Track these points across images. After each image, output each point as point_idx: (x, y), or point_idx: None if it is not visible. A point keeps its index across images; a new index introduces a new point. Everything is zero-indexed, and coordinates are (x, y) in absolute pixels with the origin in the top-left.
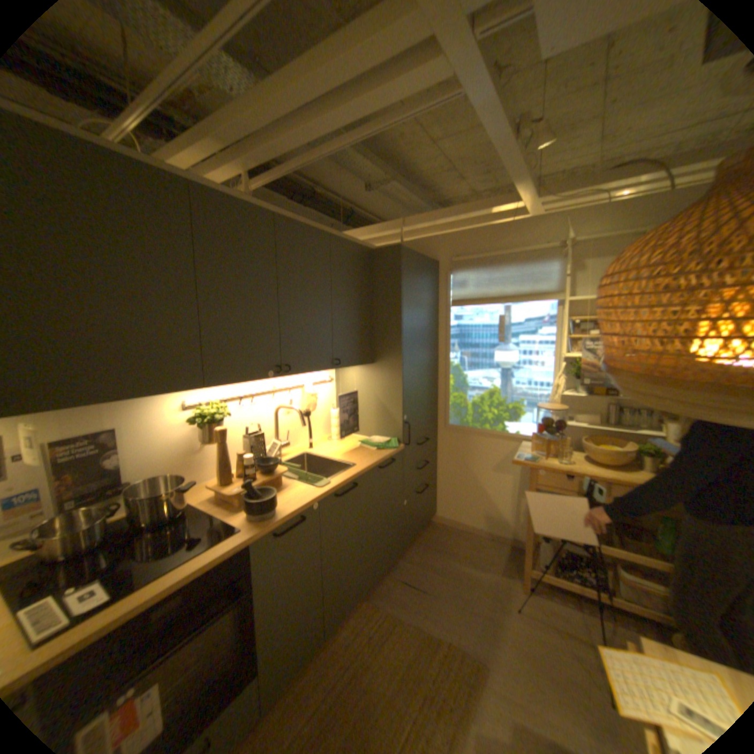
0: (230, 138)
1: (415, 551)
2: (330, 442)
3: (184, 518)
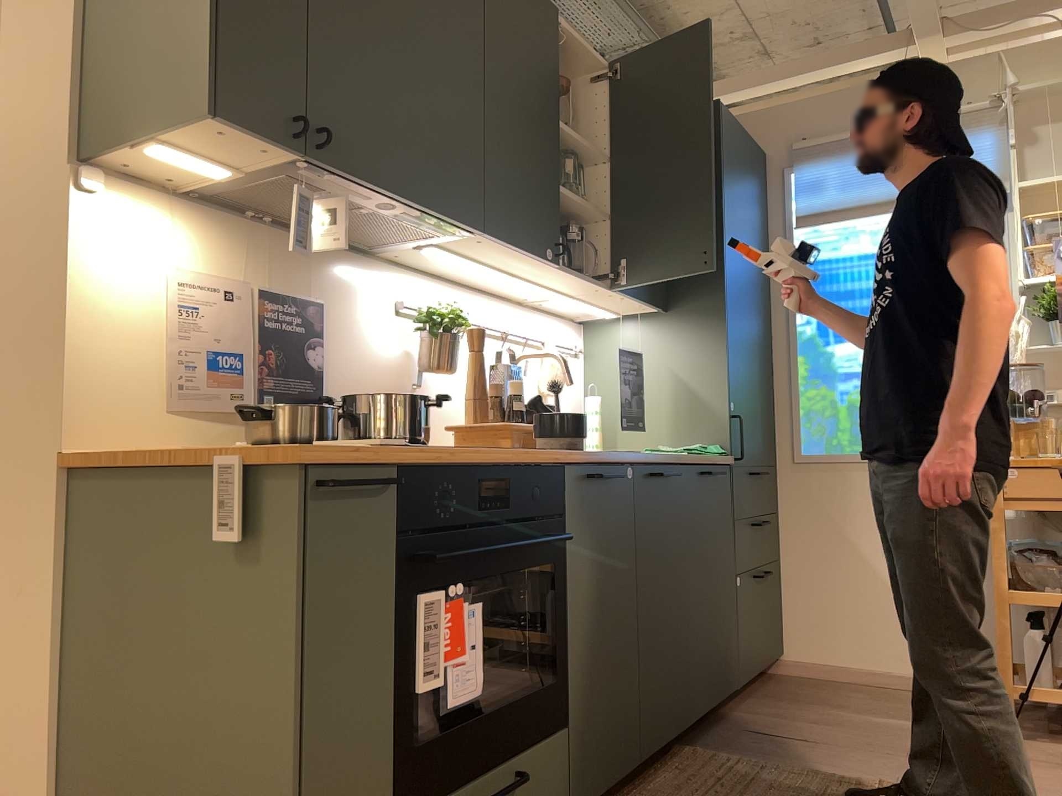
0: None
1: (758, 701)
2: None
3: None
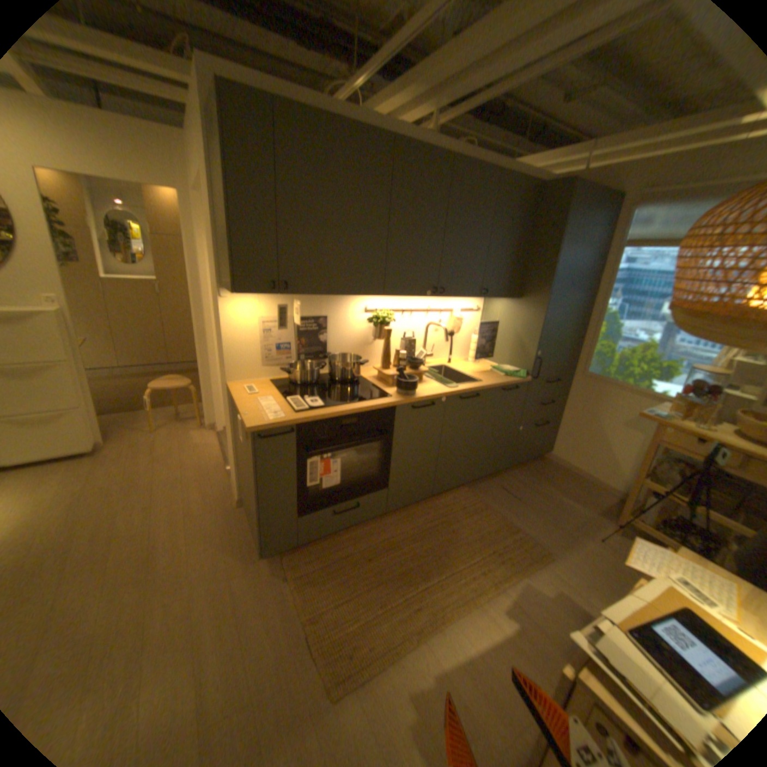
0: (428, 84)
1: (521, 472)
2: (465, 362)
3: (358, 382)
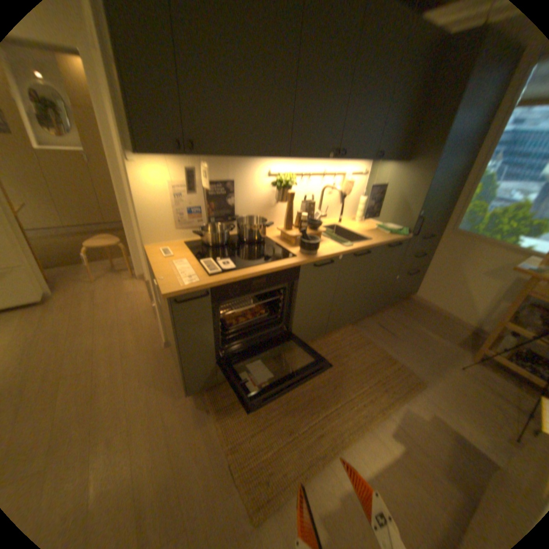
0: None
1: (393, 310)
2: (353, 221)
3: (264, 241)
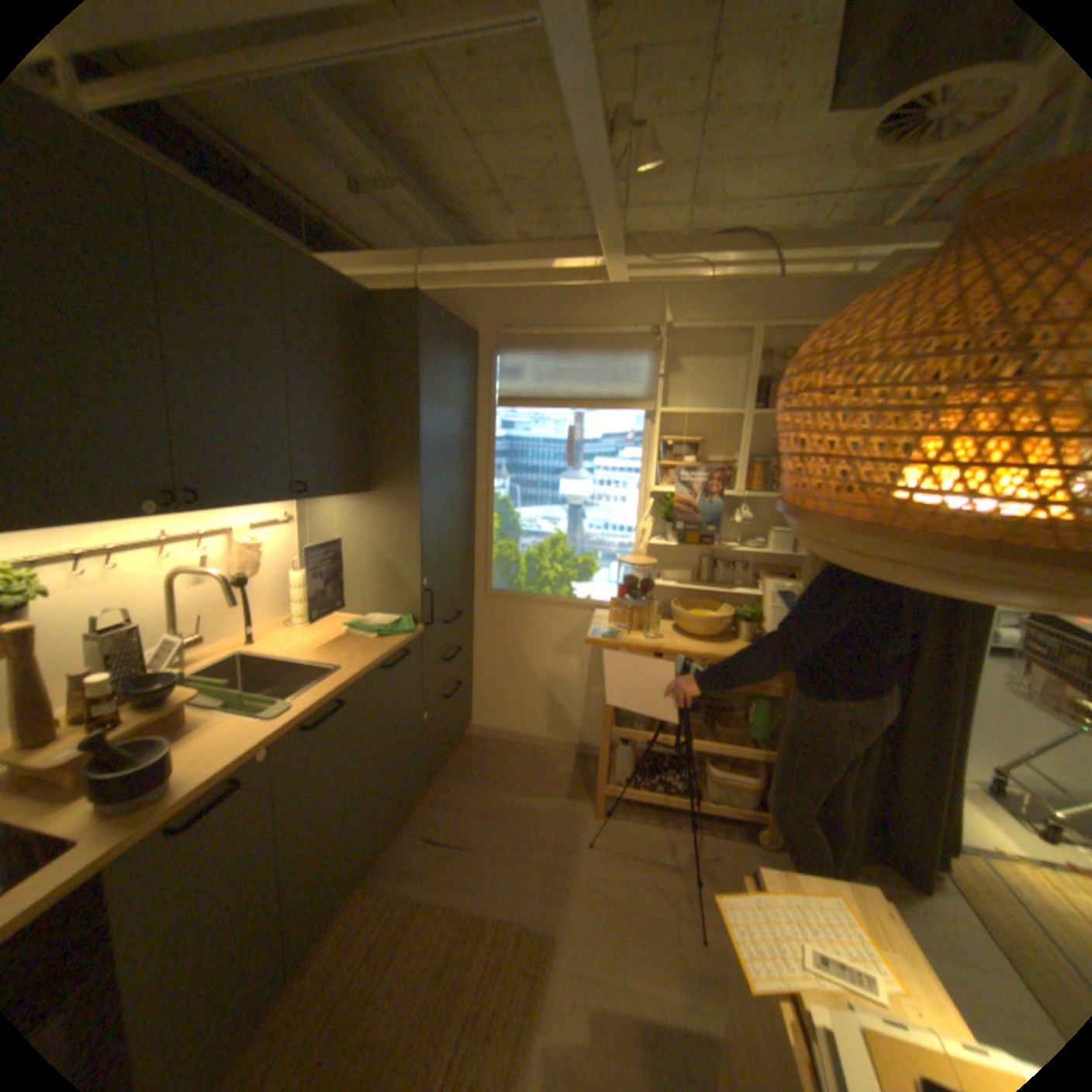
0: None
1: (441, 785)
2: (290, 629)
3: None
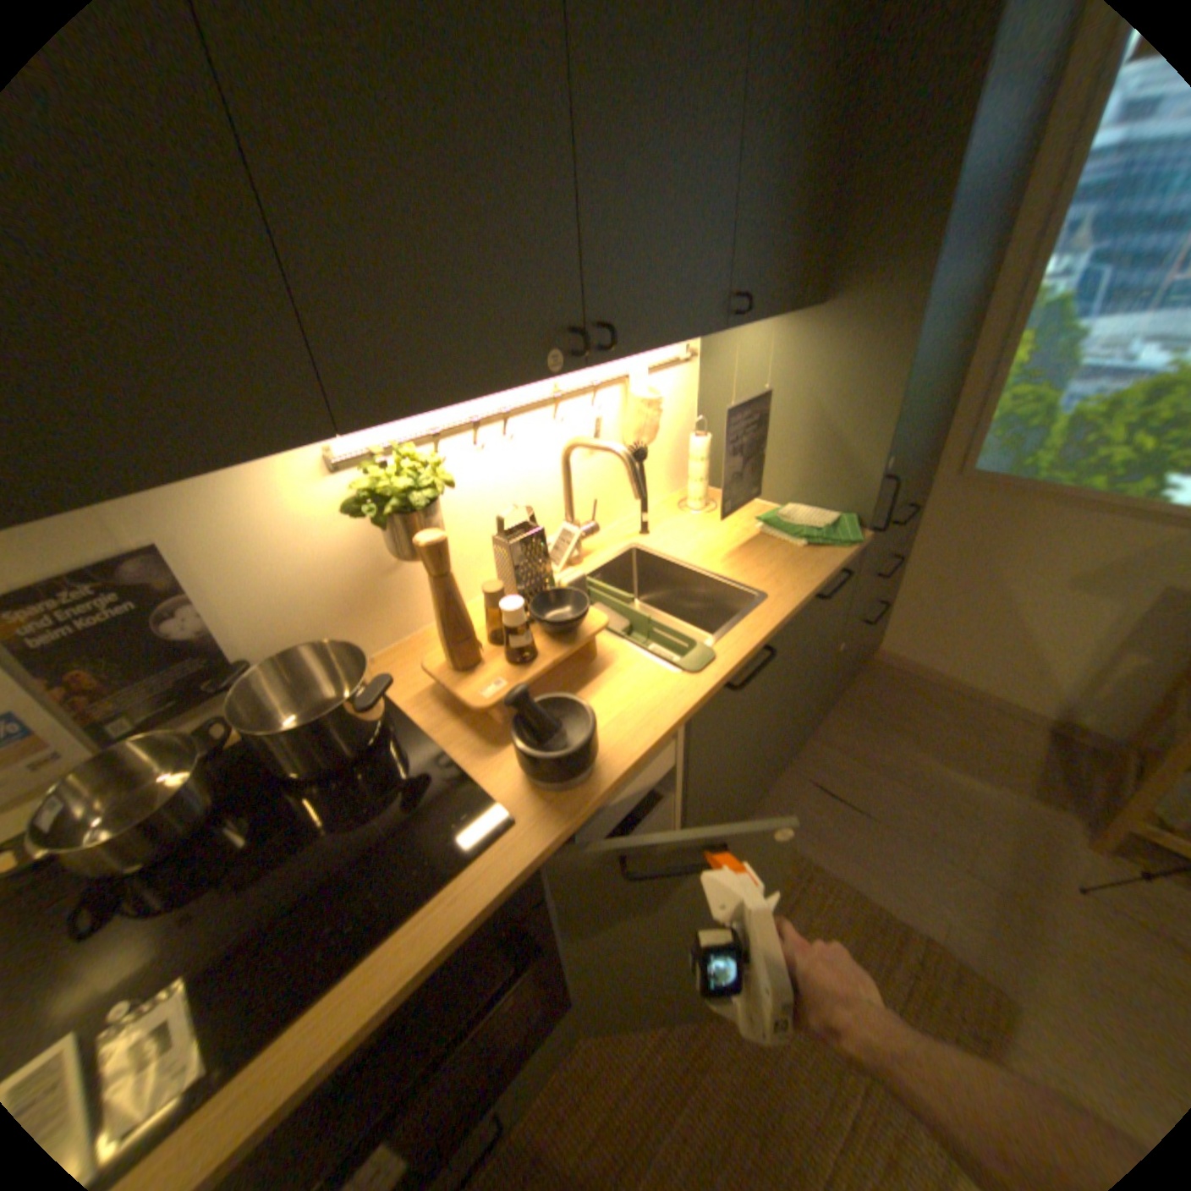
0: None
1: (837, 718)
2: (685, 514)
3: (383, 743)
